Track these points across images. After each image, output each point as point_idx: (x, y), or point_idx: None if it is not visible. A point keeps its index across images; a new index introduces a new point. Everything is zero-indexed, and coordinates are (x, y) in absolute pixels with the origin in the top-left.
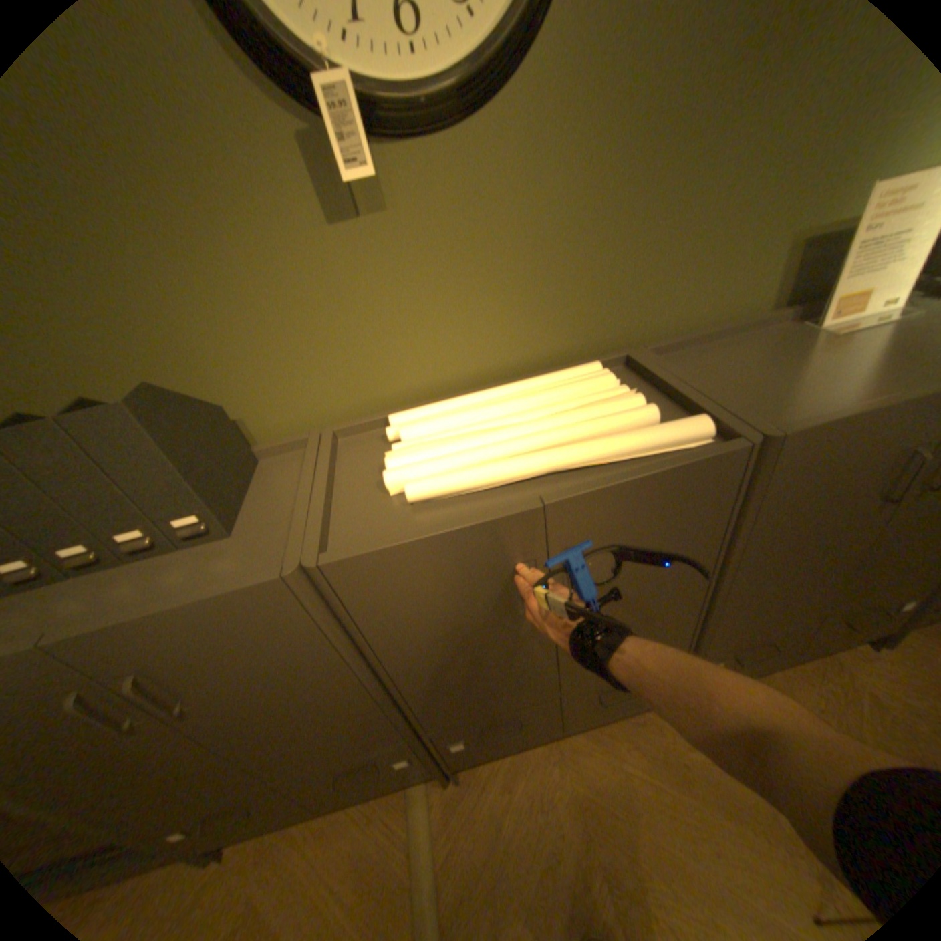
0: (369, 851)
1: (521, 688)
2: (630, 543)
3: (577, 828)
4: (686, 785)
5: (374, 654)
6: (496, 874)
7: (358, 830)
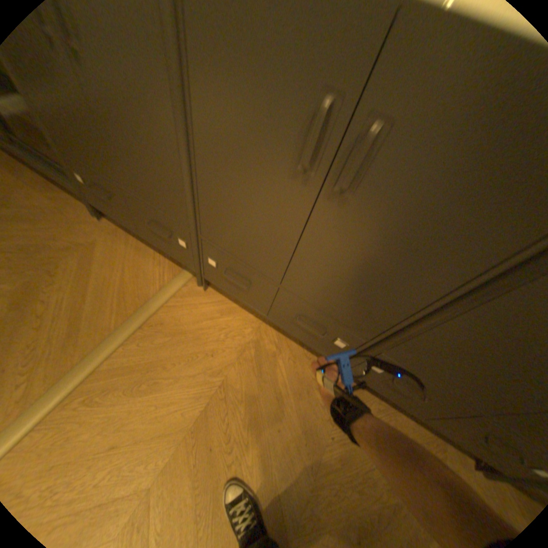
0: (148, 272)
1: (261, 253)
2: (432, 170)
3: (233, 355)
4: (298, 396)
5: (195, 127)
6: (184, 331)
7: (152, 262)
